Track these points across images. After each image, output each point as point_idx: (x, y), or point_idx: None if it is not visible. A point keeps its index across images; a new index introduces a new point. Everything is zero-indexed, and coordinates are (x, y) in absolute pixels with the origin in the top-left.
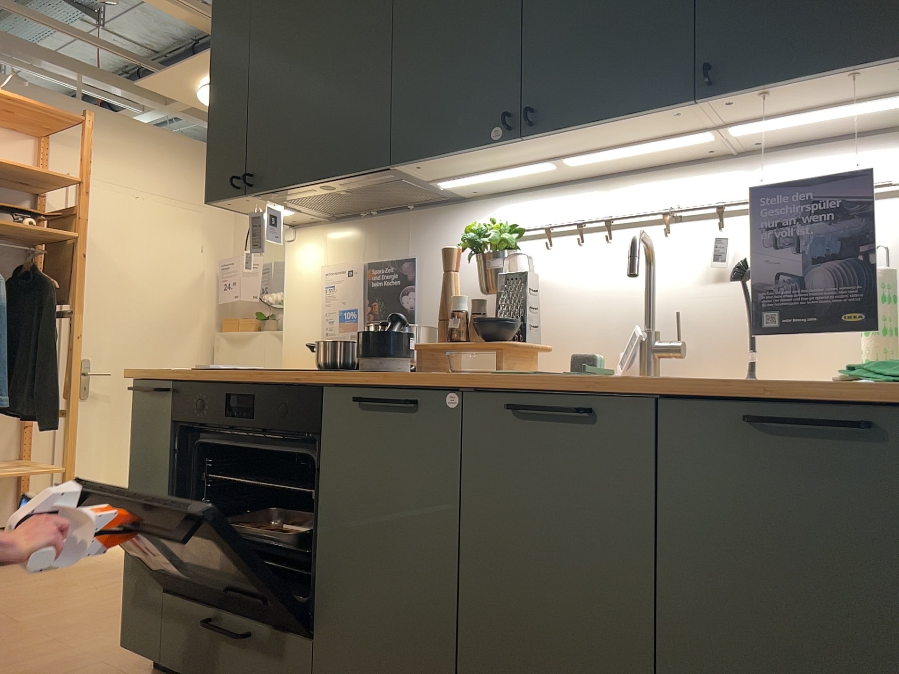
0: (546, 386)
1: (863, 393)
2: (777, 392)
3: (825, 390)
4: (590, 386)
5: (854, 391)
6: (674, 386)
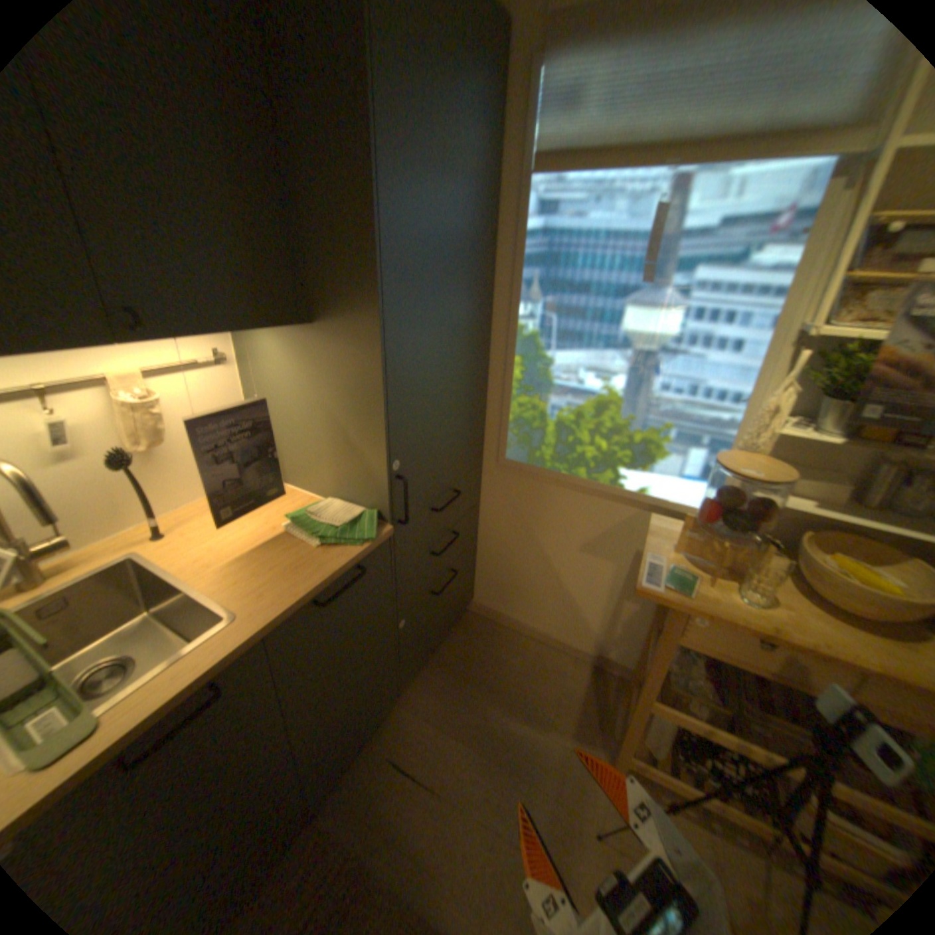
0: (149, 712)
1: (352, 556)
2: (328, 583)
3: (337, 564)
4: (209, 675)
5: (357, 561)
6: (278, 623)
